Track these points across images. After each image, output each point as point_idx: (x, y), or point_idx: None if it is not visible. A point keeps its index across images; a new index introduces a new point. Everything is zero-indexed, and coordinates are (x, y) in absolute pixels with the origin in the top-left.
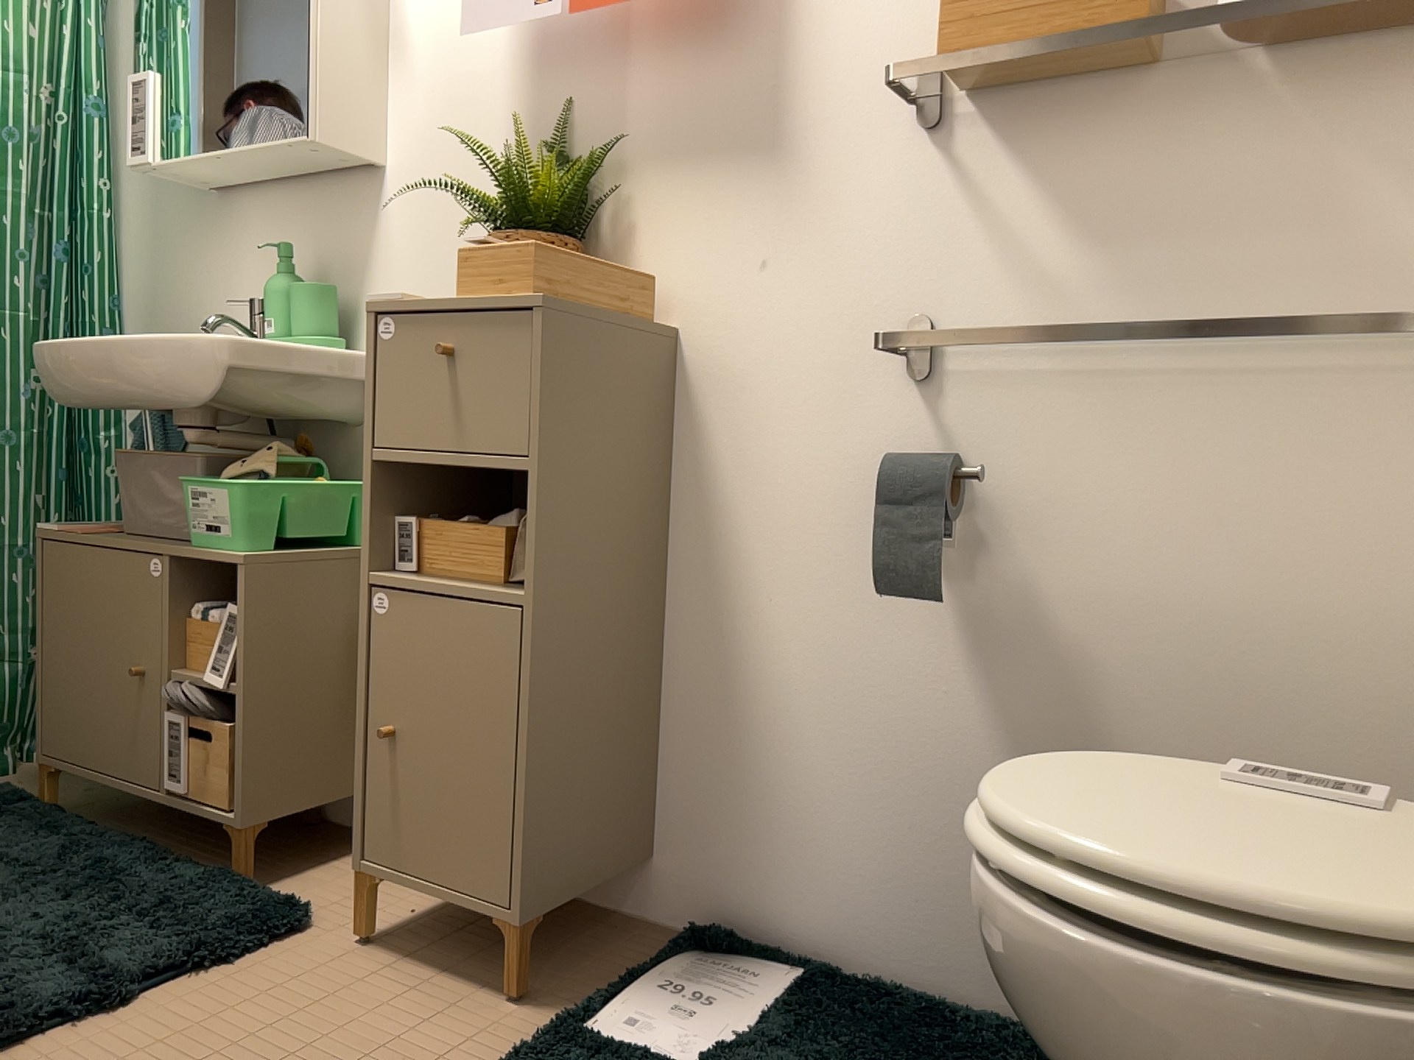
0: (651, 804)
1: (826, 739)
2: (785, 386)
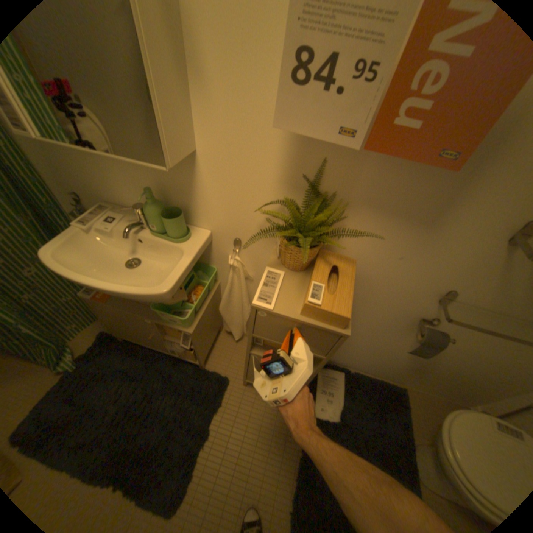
0: None
1: (363, 346)
2: (390, 290)
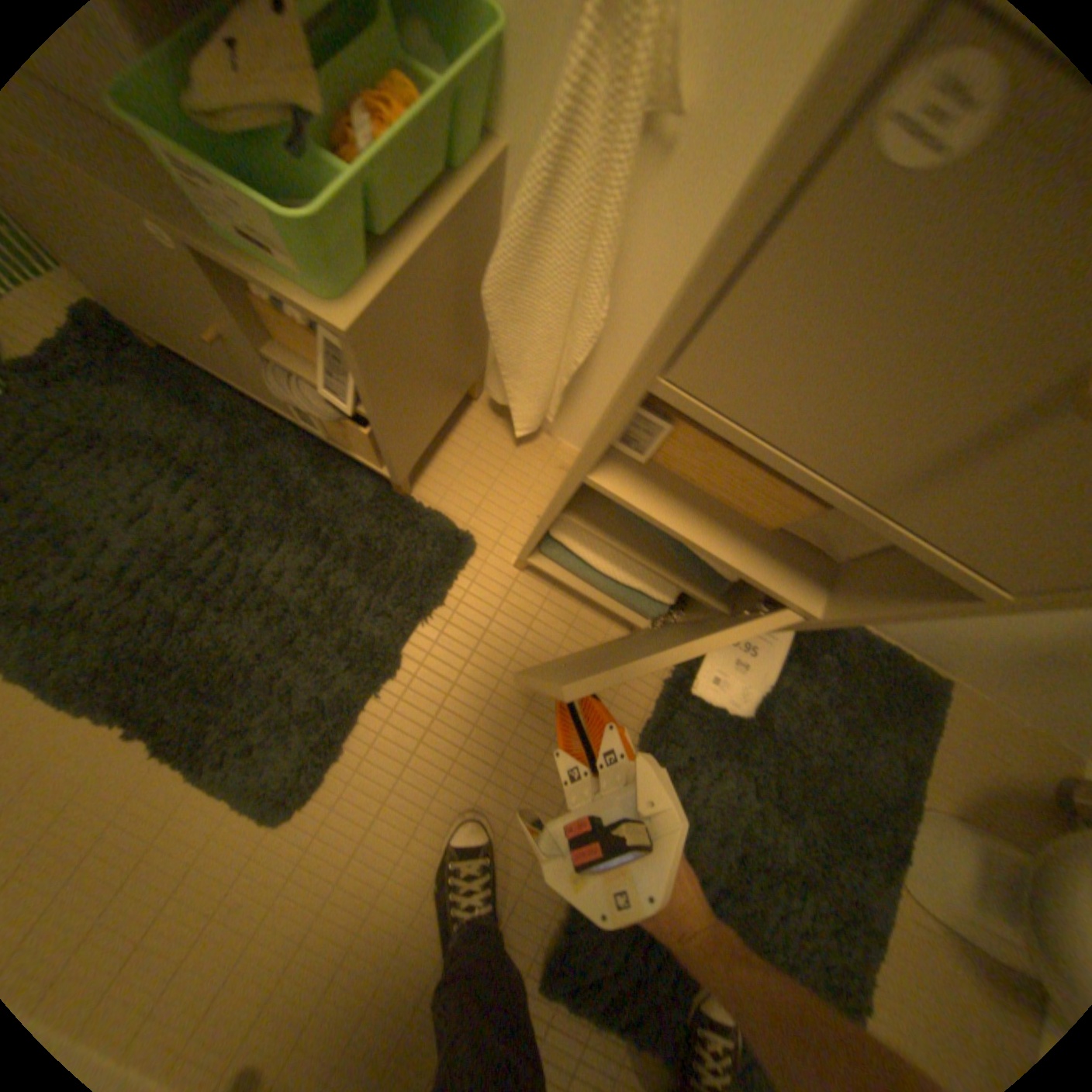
0: None
1: None
2: None
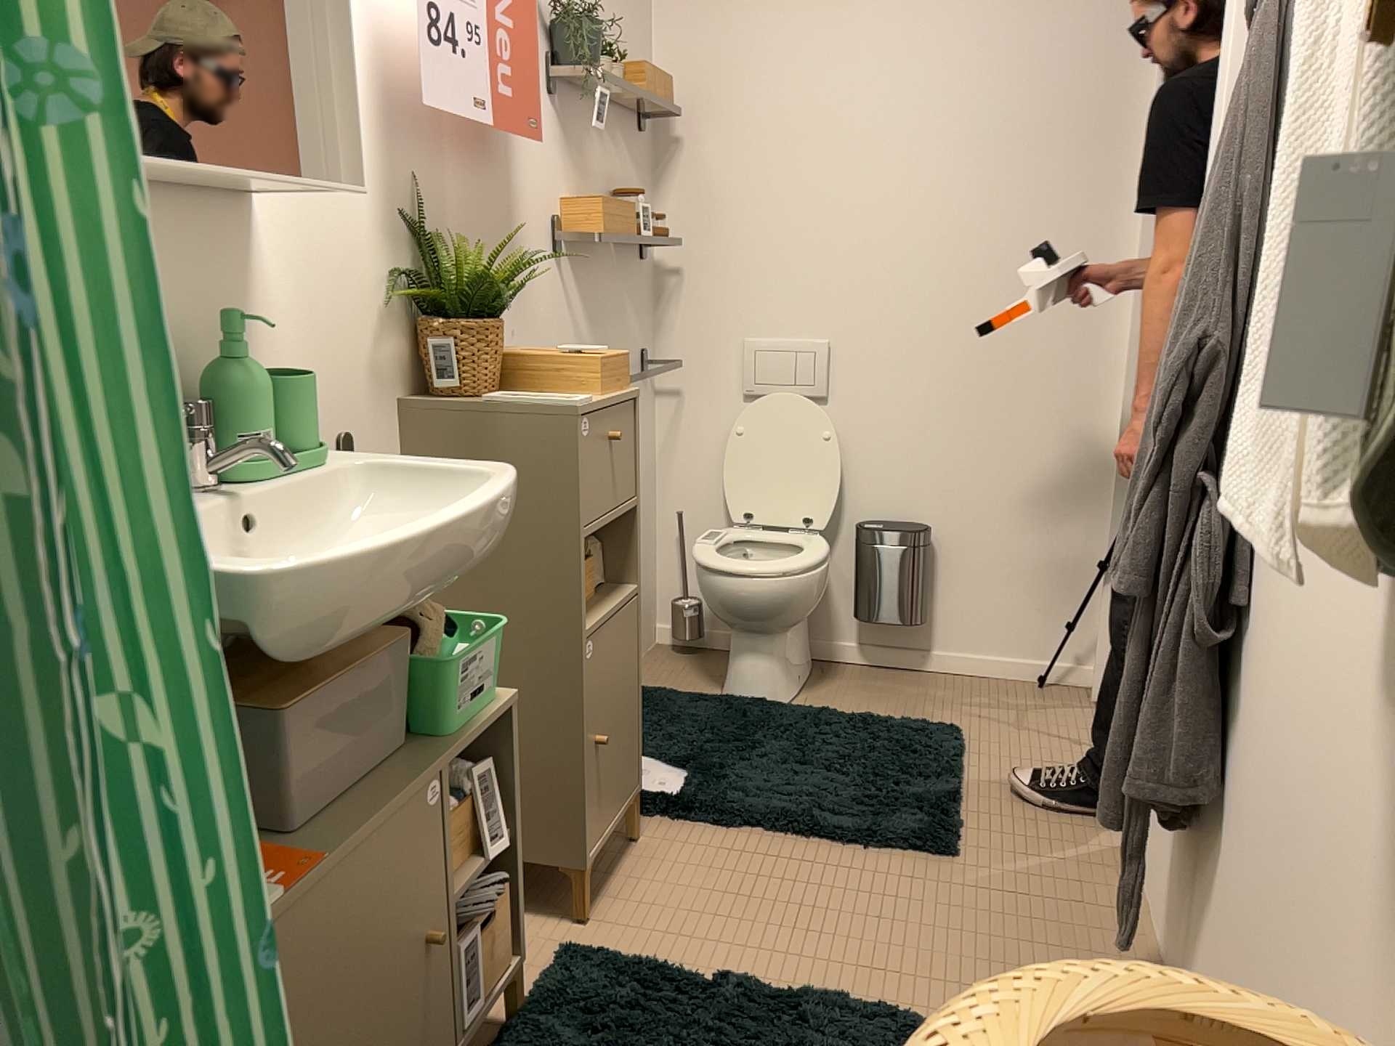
0: None
1: None
2: None
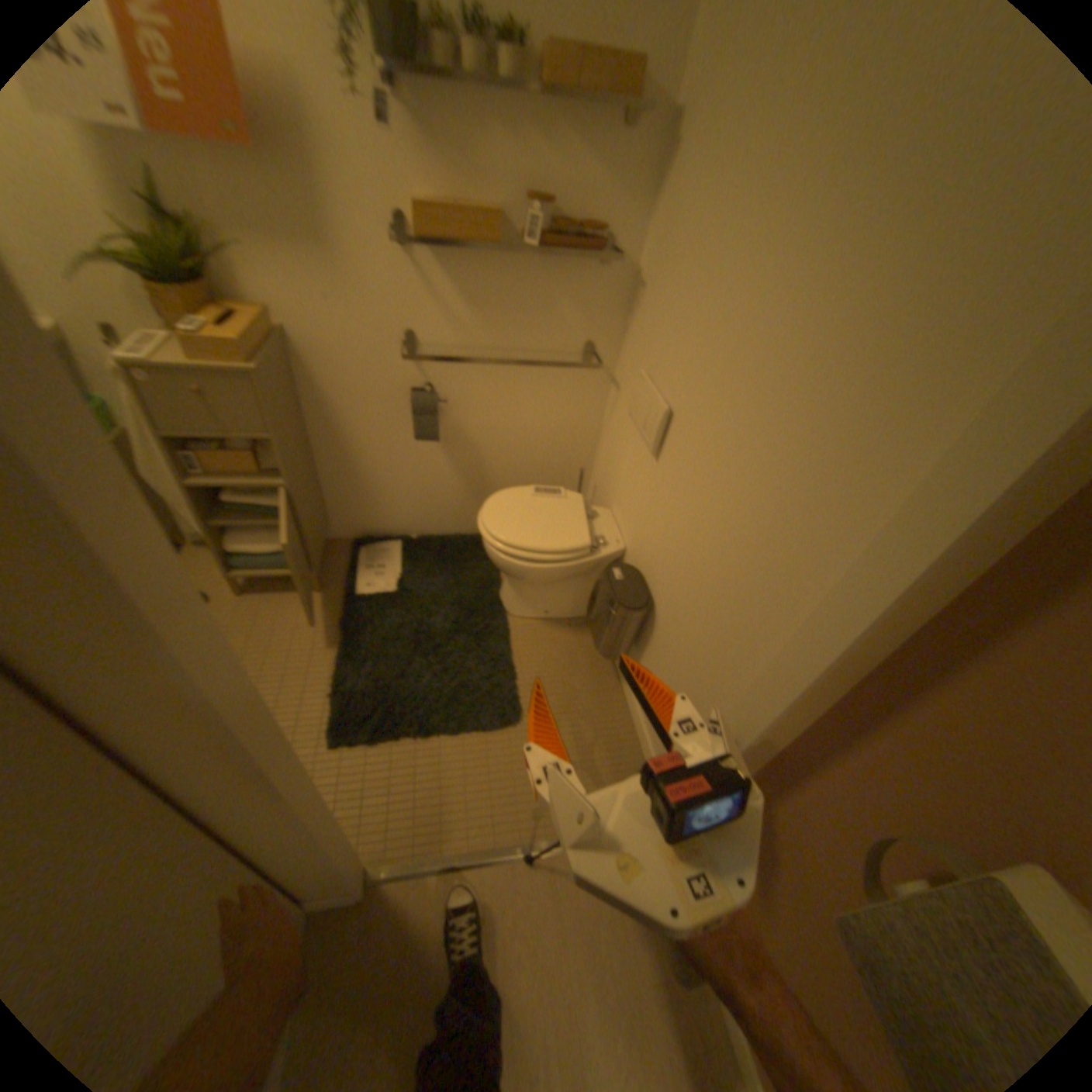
0: (323, 507)
1: (391, 477)
2: (348, 354)
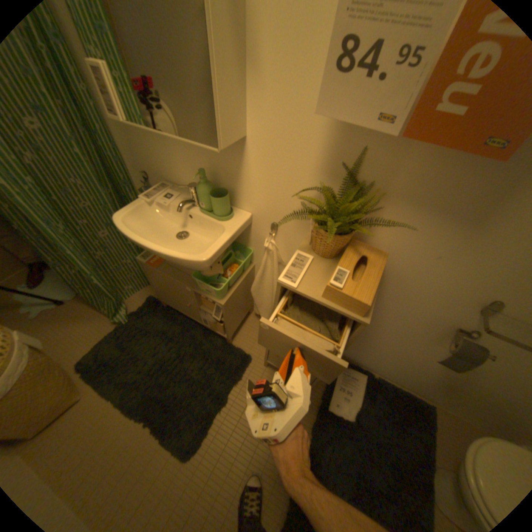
0: None
1: (390, 350)
2: (425, 291)
